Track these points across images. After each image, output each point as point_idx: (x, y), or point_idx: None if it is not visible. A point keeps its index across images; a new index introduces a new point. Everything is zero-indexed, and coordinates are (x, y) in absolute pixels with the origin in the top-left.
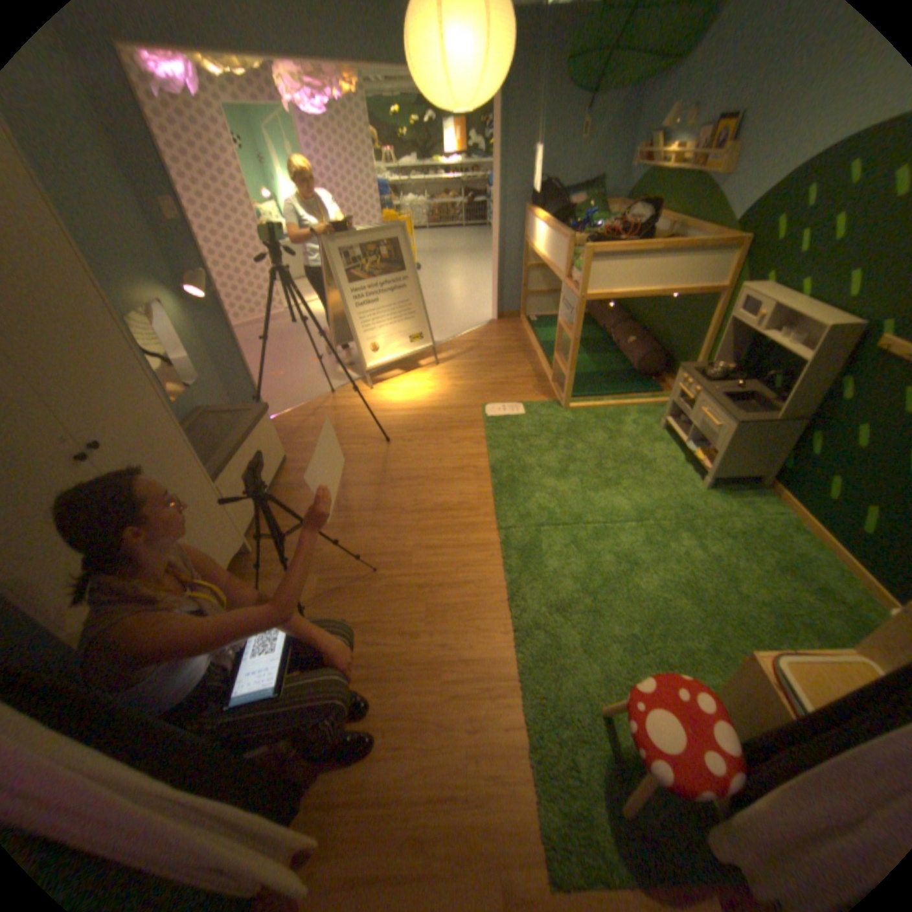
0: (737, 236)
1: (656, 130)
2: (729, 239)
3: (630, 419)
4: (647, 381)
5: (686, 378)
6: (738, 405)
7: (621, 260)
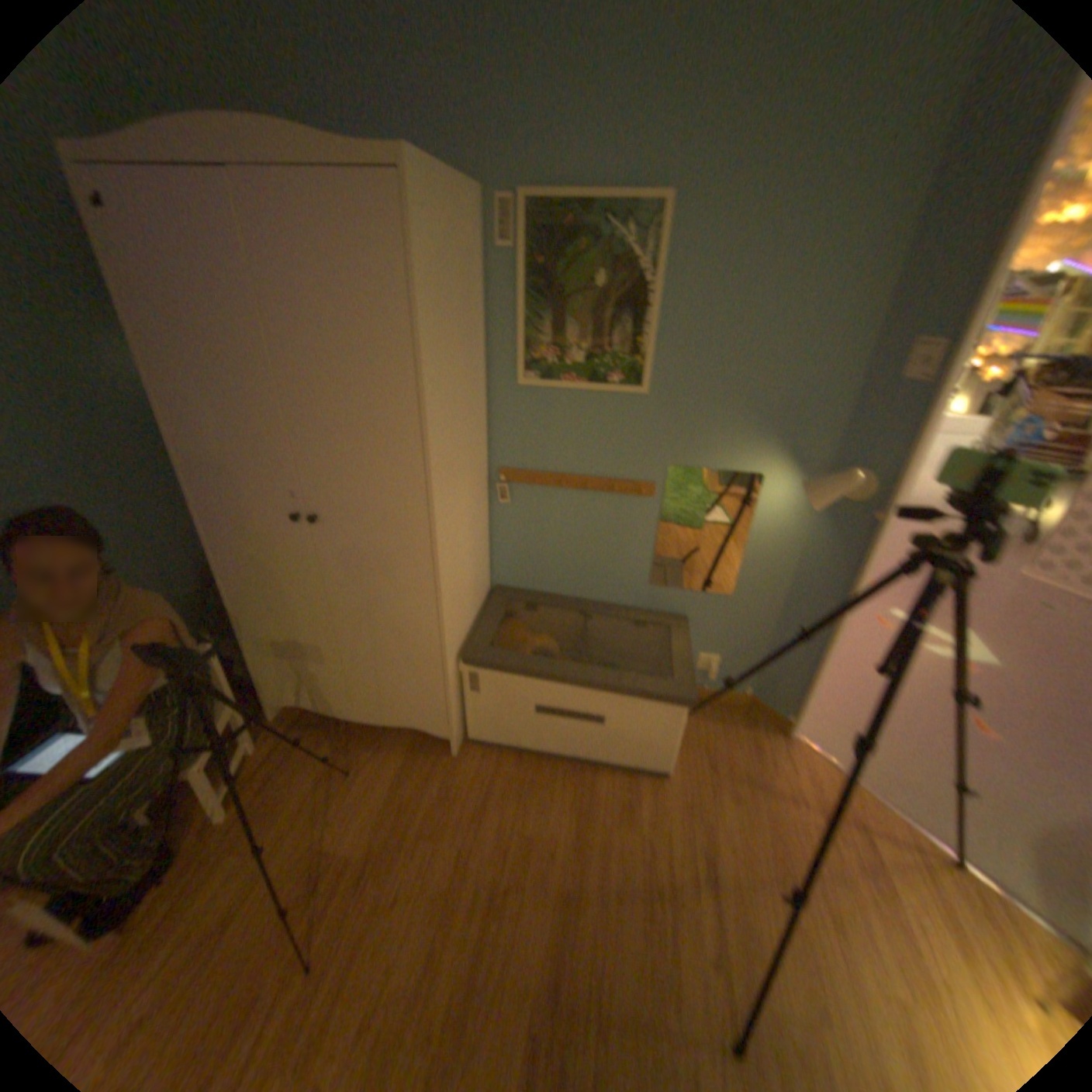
0: None
1: None
2: None
3: None
4: None
5: None
6: None
7: None
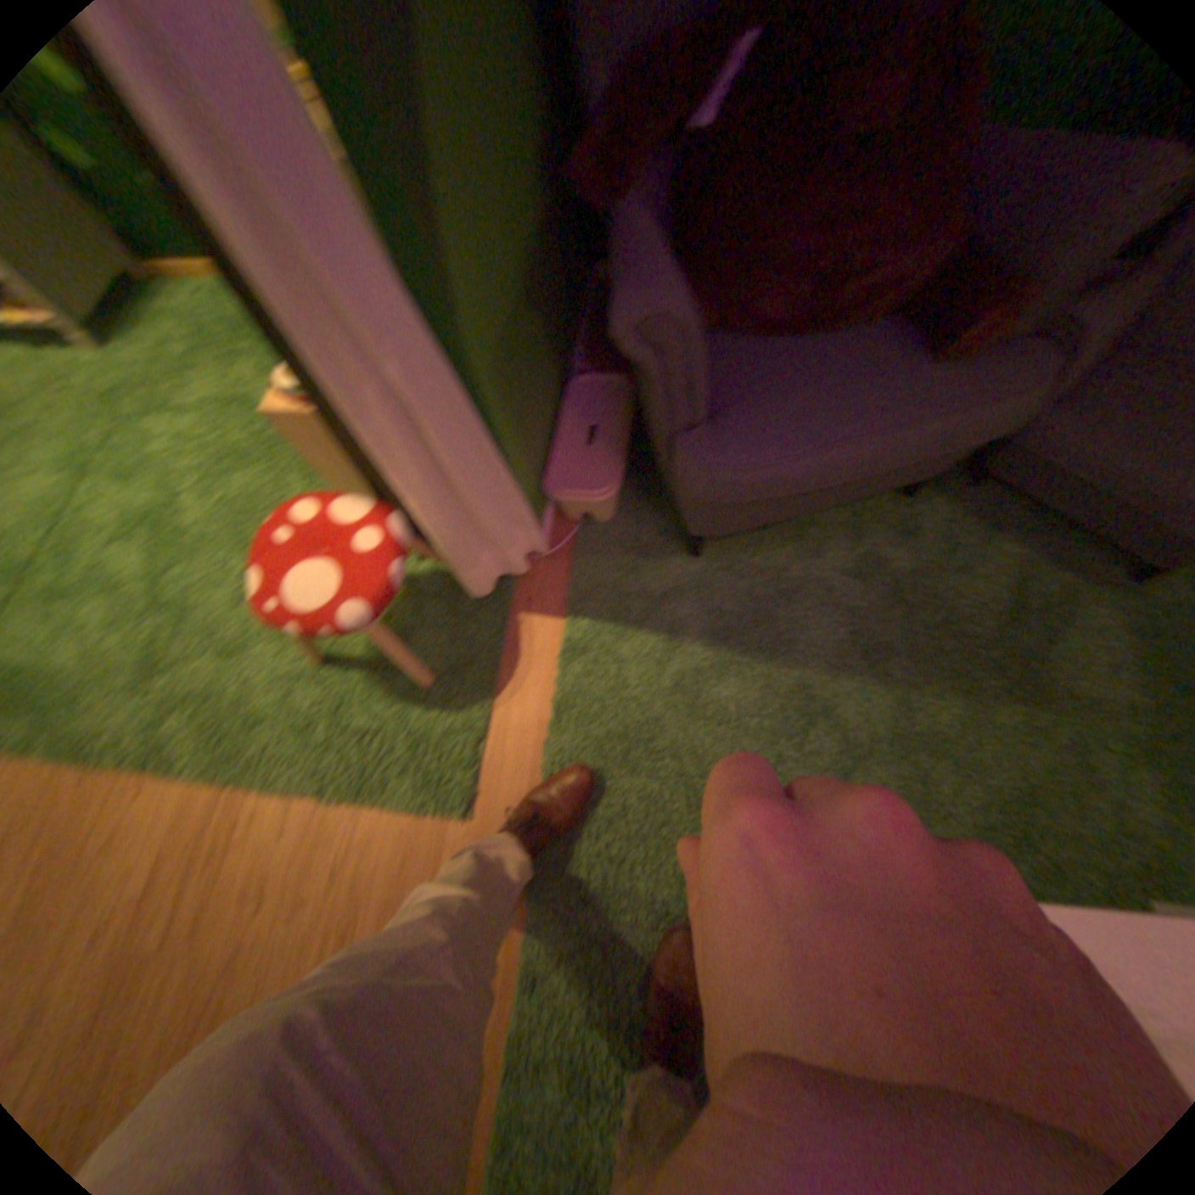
0: None
1: None
2: None
3: None
4: None
5: None
6: None
7: None
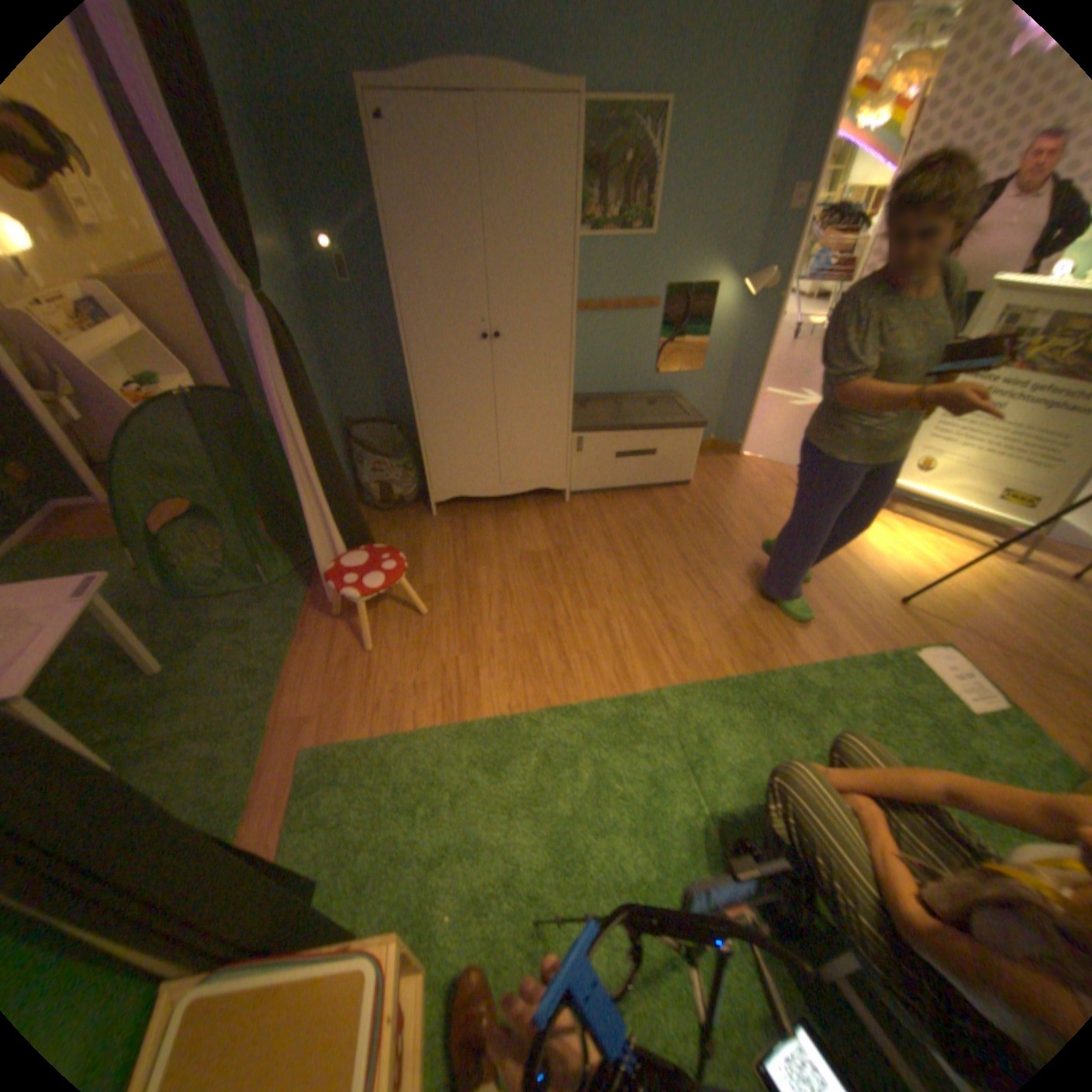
0: None
1: None
2: None
3: None
4: None
5: None
6: None
7: None
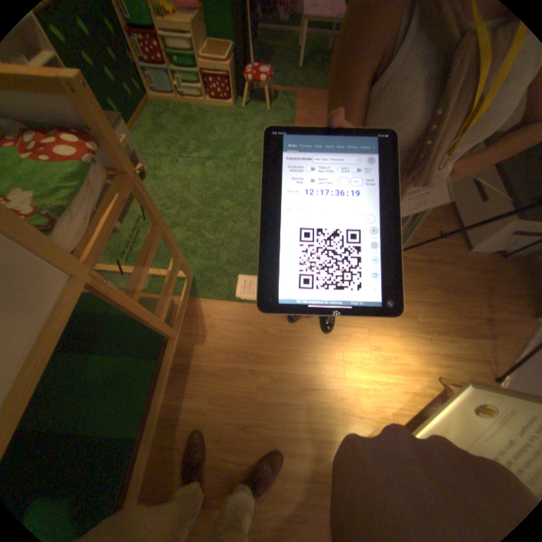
0: None
1: None
2: None
3: (132, 248)
4: None
5: None
6: None
7: None
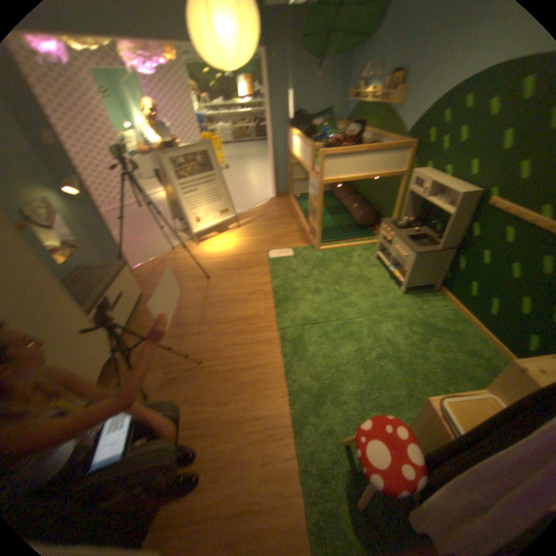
0: (408, 141)
1: (359, 80)
2: (404, 143)
3: (356, 254)
4: (365, 230)
5: (385, 228)
6: (416, 243)
7: (343, 159)
